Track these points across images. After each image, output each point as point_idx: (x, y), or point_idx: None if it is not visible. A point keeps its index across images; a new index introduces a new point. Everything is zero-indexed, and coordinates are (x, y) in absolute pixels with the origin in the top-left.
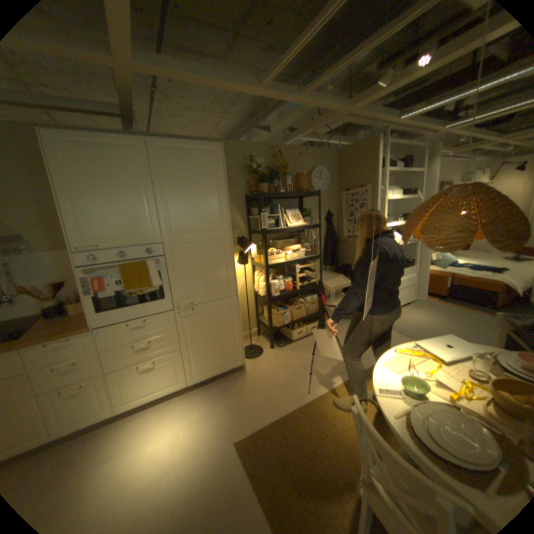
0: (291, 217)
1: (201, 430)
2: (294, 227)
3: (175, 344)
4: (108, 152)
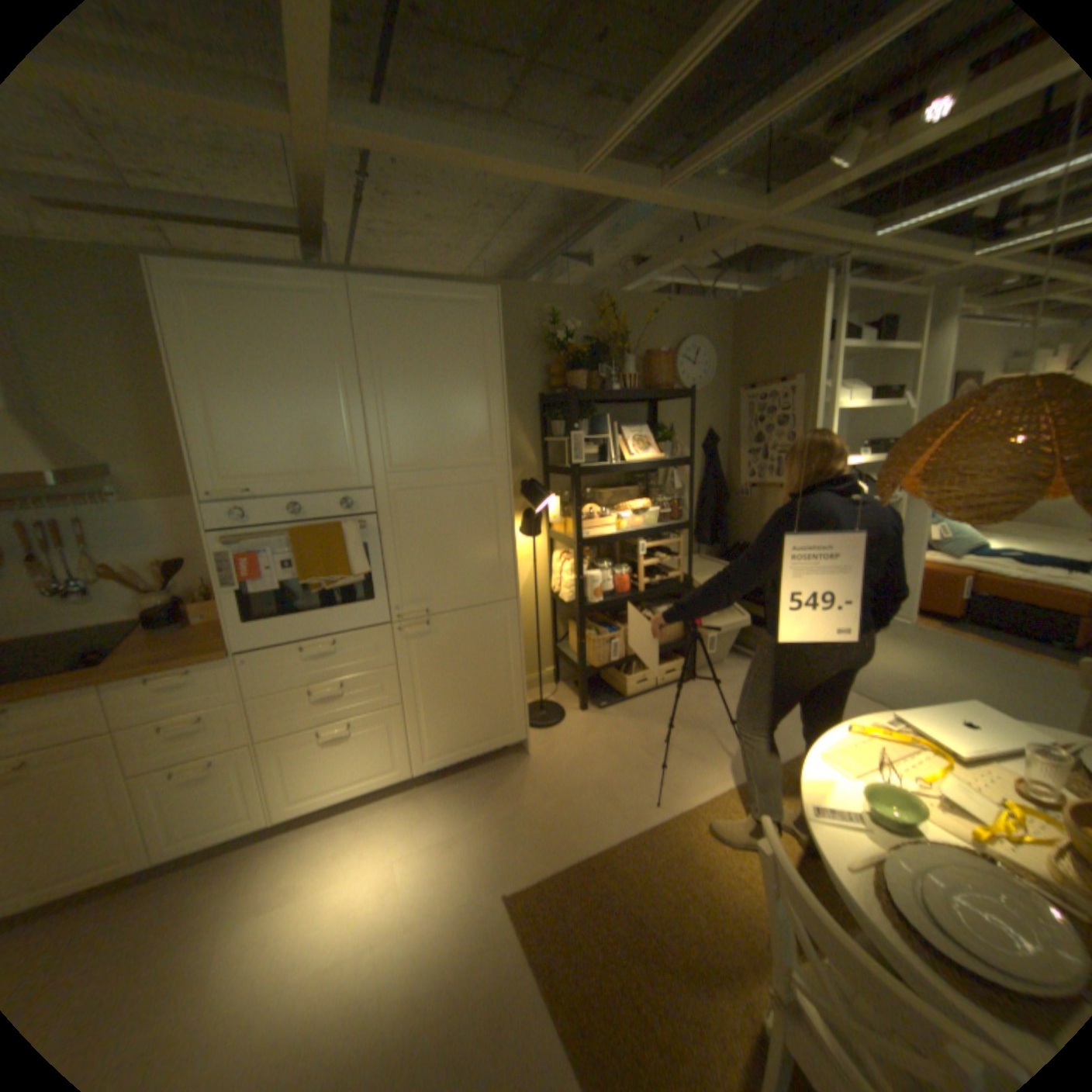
0: (632, 442)
1: (439, 866)
2: (638, 463)
3: (391, 691)
4: (275, 304)
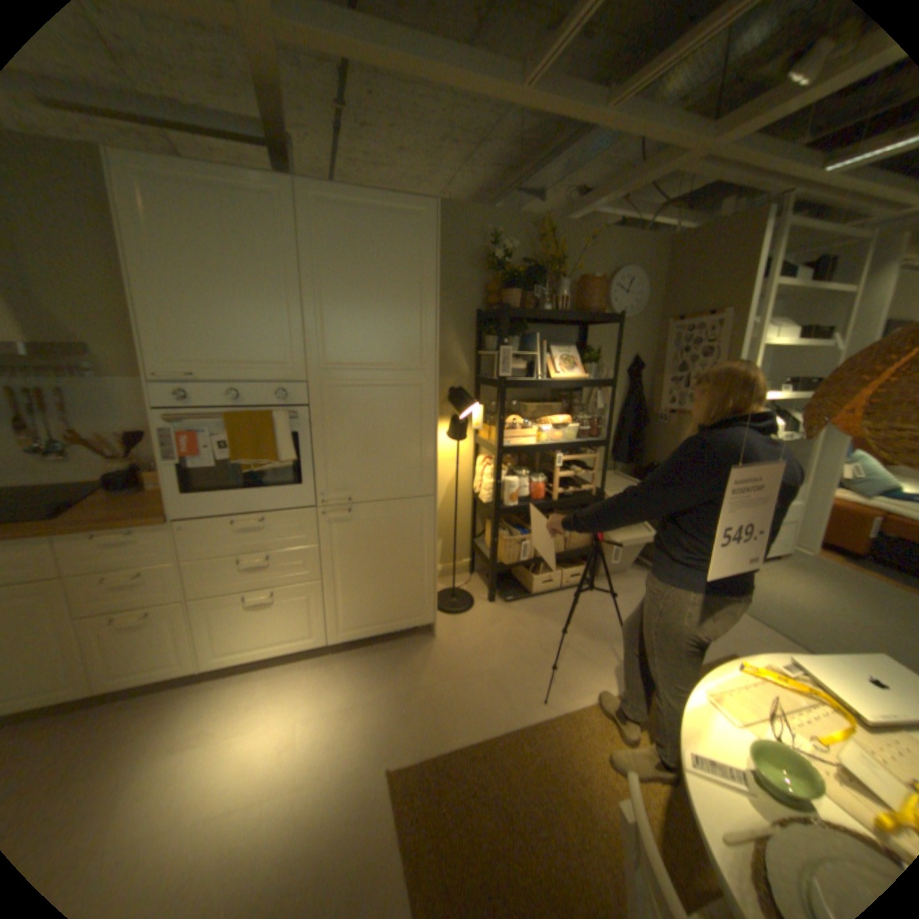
0: (559, 361)
1: (336, 731)
2: (563, 381)
3: (312, 568)
4: (224, 200)
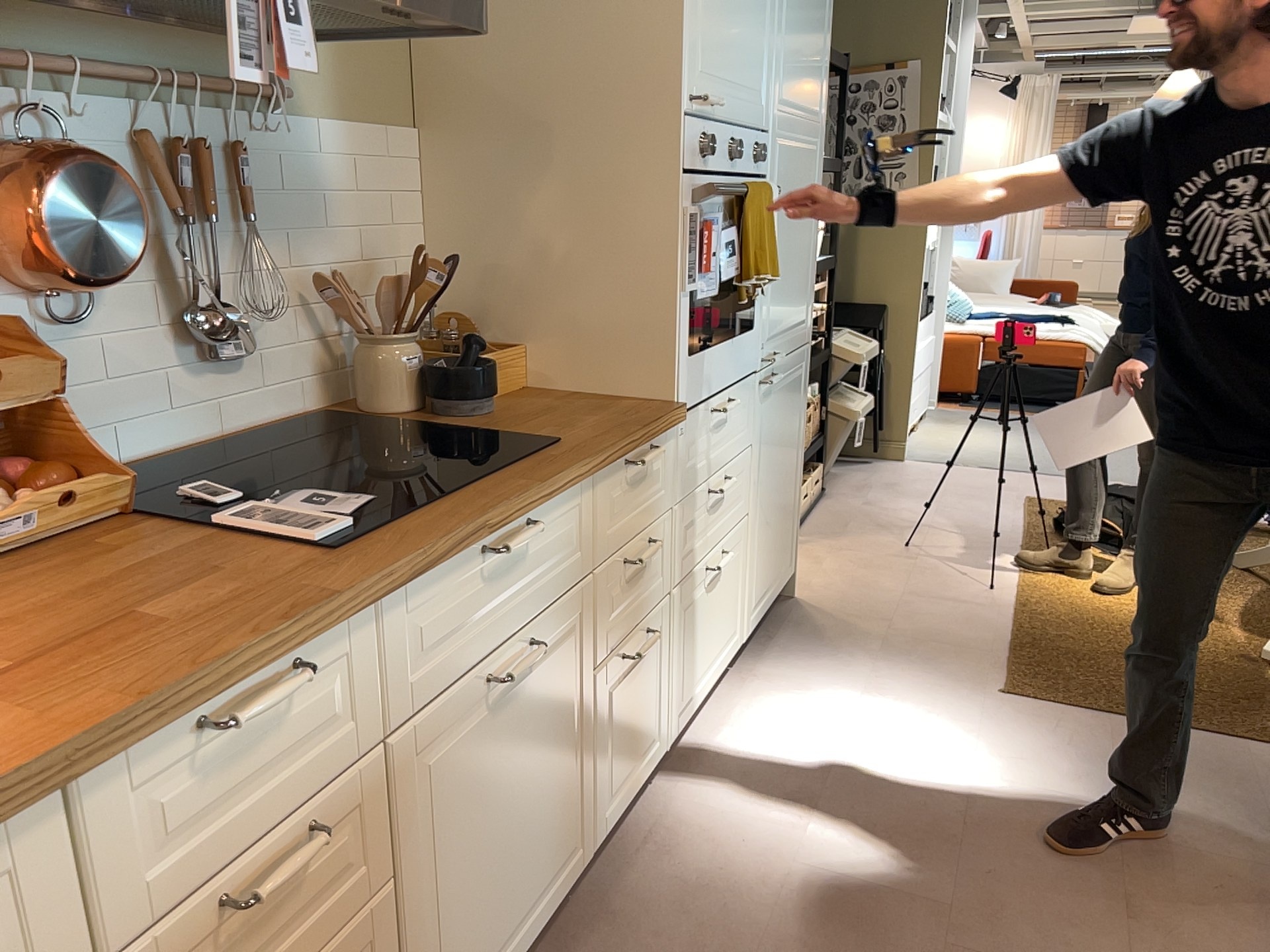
0: None
1: (897, 702)
2: None
3: (748, 489)
4: None
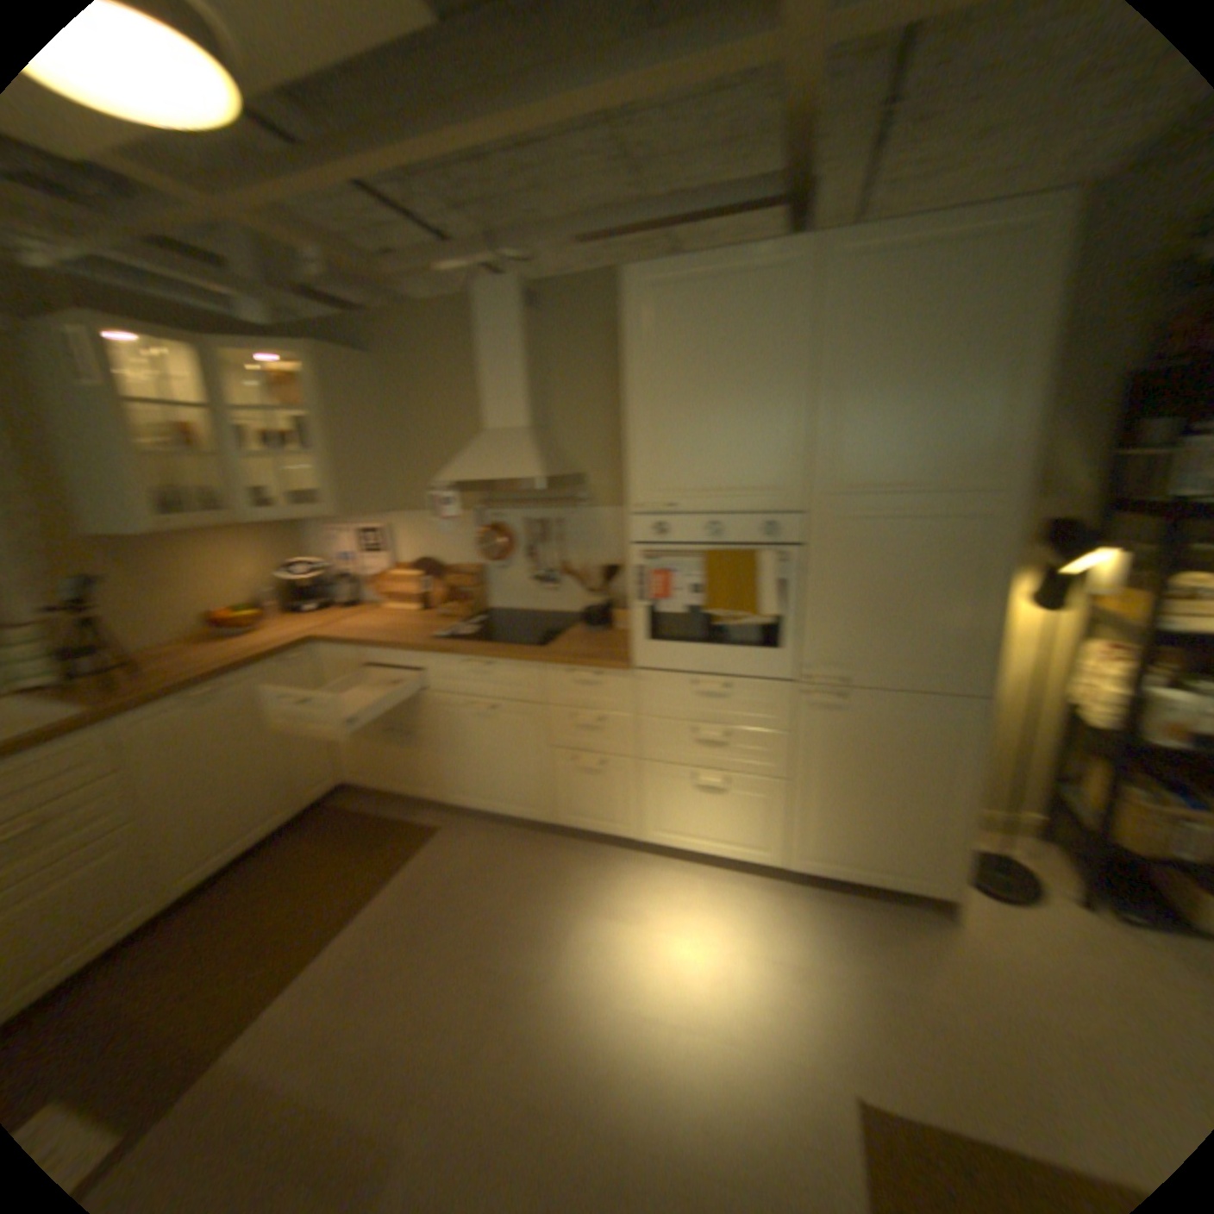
0: None
1: (787, 994)
2: None
3: (778, 761)
4: (728, 290)
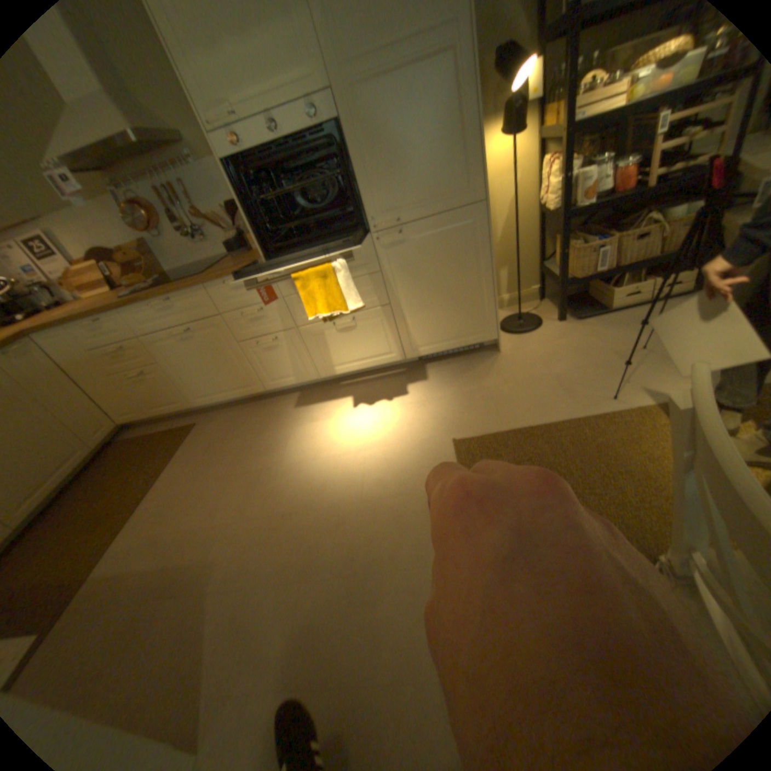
0: None
1: (416, 413)
2: None
3: (380, 291)
4: None
